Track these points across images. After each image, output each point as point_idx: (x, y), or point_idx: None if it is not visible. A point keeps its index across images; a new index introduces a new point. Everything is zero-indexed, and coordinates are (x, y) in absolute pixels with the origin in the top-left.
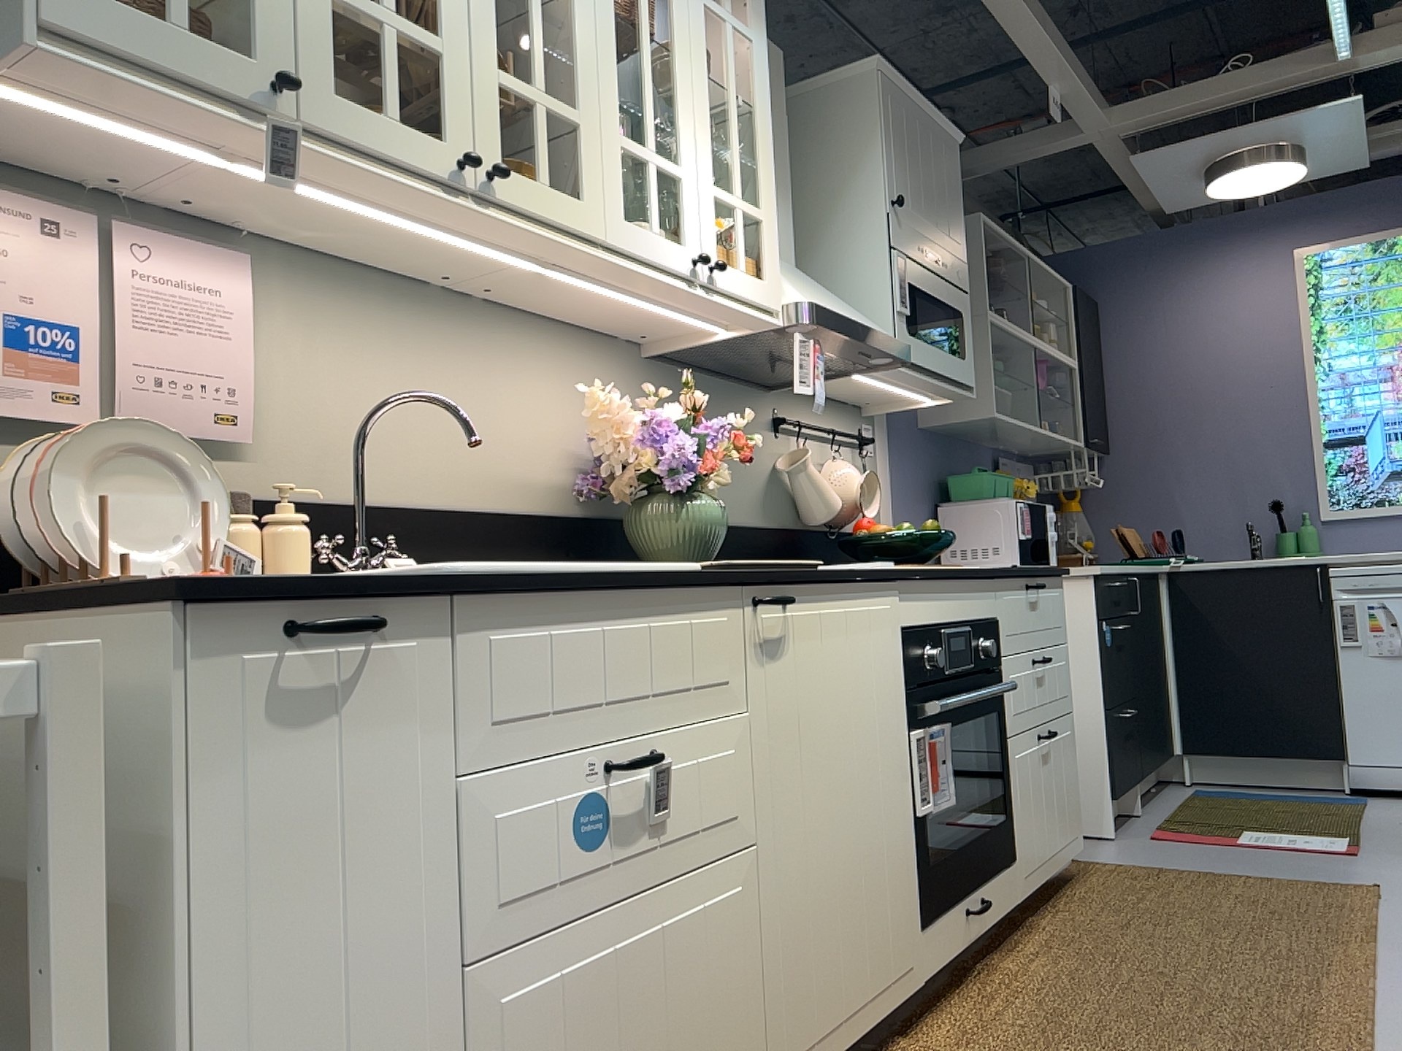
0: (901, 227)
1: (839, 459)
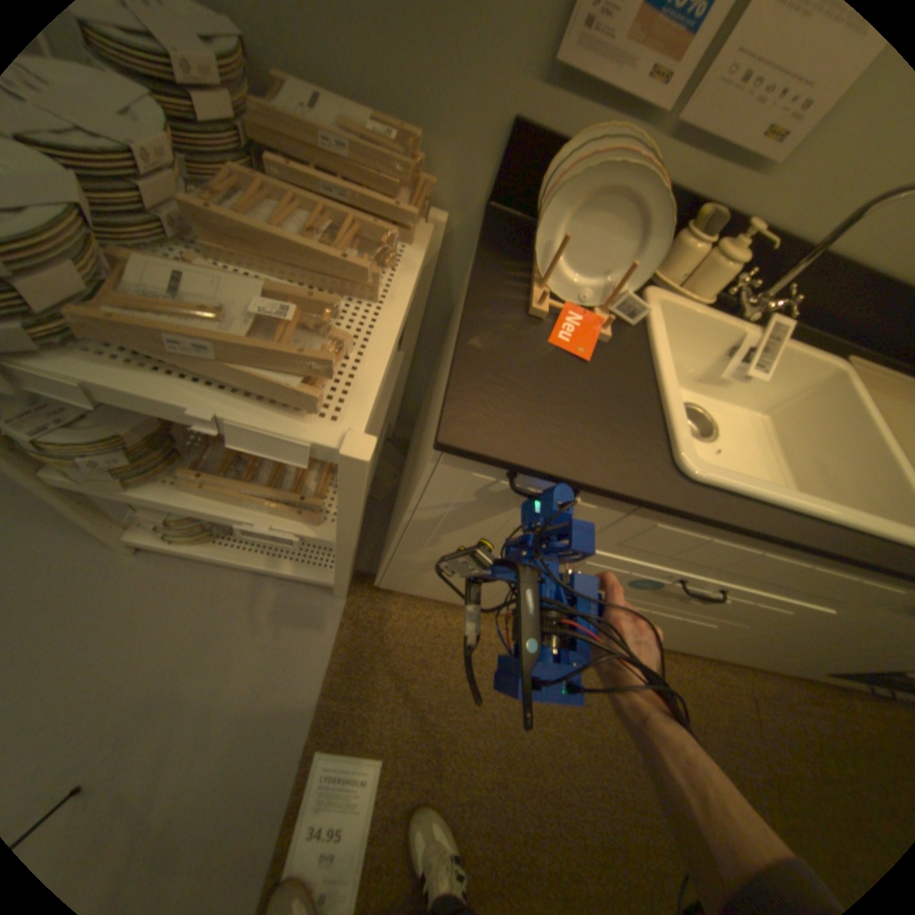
0: None
1: None
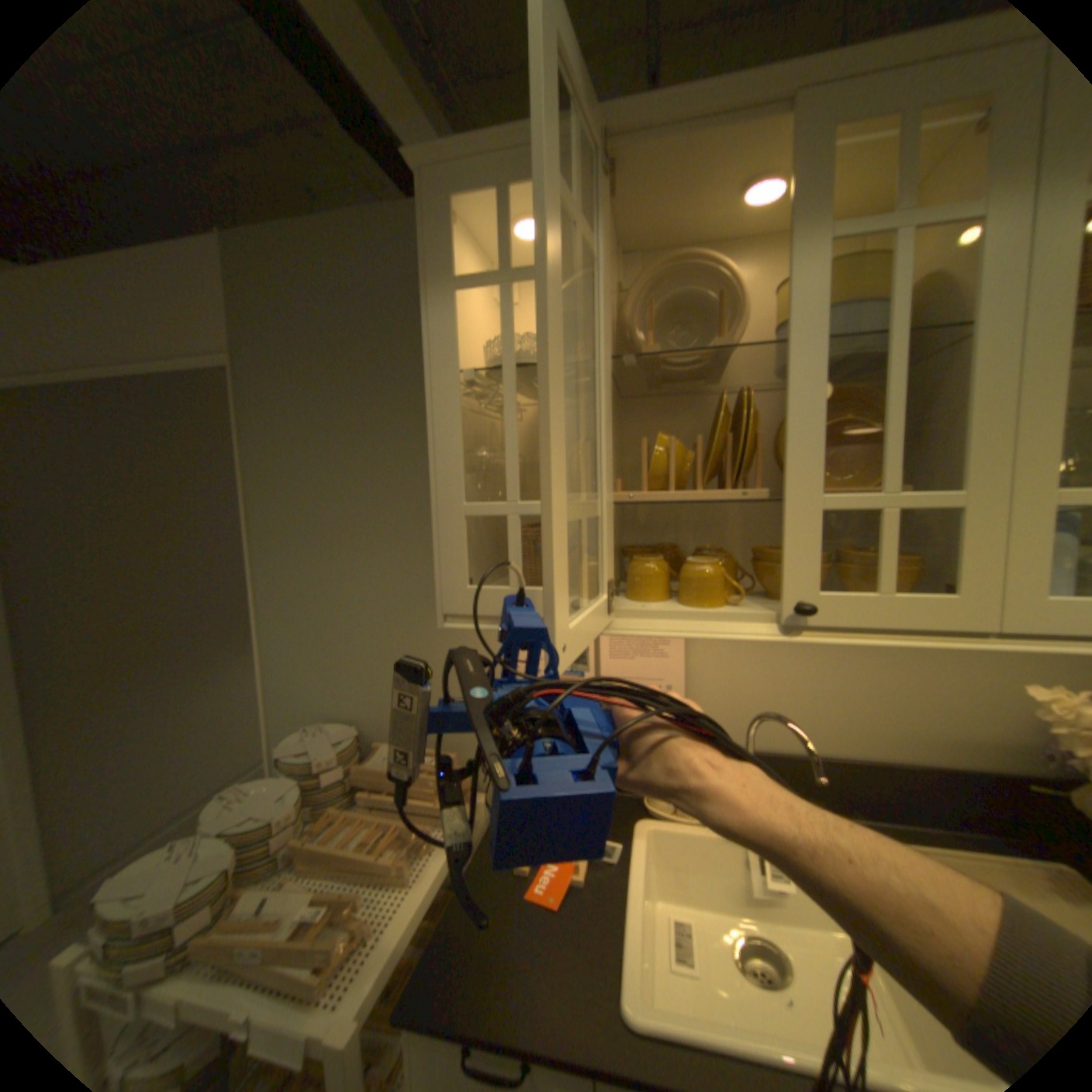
0: None
1: None
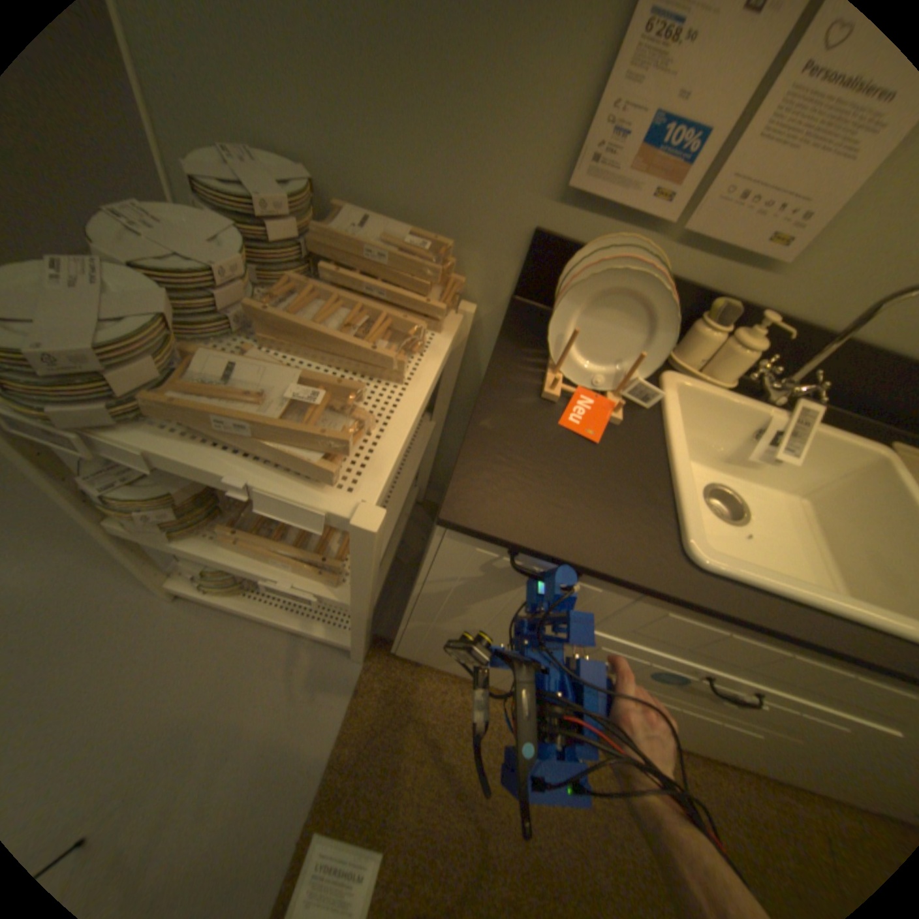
0: None
1: None
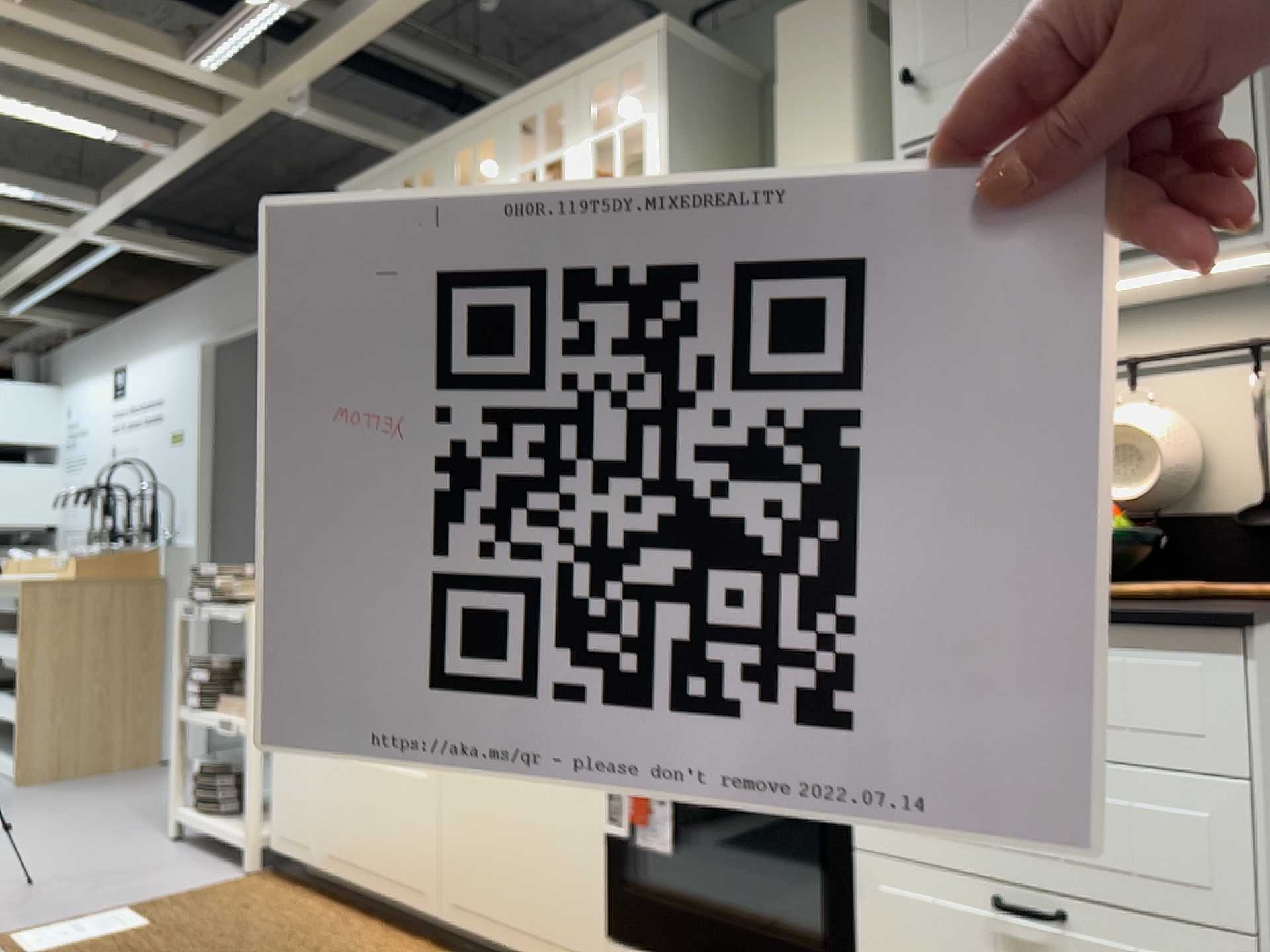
0: (922, 104)
1: (1135, 403)
